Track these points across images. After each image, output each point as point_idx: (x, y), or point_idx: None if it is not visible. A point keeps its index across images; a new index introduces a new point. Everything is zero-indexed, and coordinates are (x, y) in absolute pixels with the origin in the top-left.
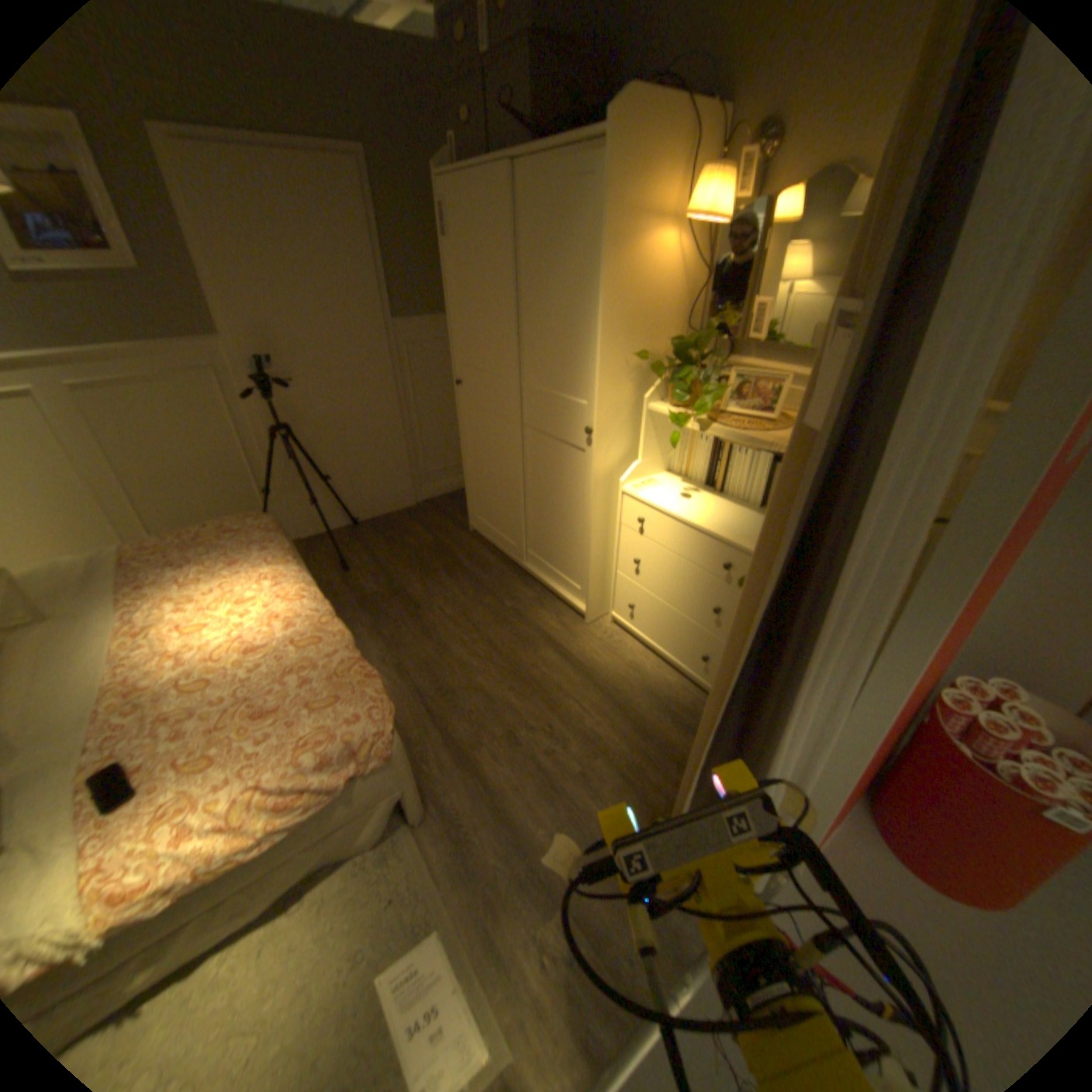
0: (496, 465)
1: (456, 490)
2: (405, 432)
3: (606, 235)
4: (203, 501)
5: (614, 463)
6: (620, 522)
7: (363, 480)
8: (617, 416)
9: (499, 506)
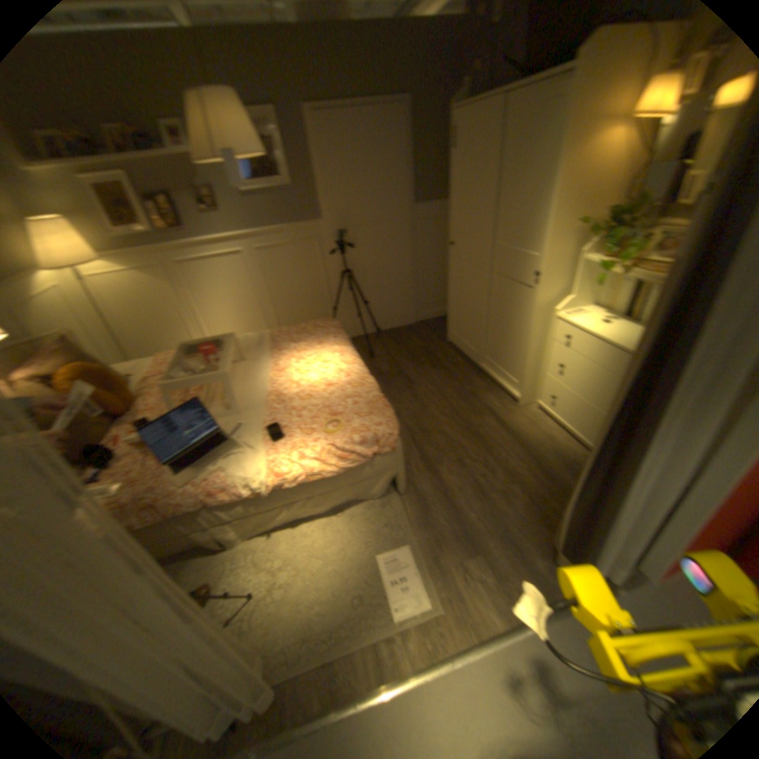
0: (468, 298)
1: (438, 316)
2: (411, 276)
3: (565, 138)
4: (301, 312)
5: (552, 297)
6: (551, 338)
7: (384, 305)
8: (558, 263)
9: (467, 325)
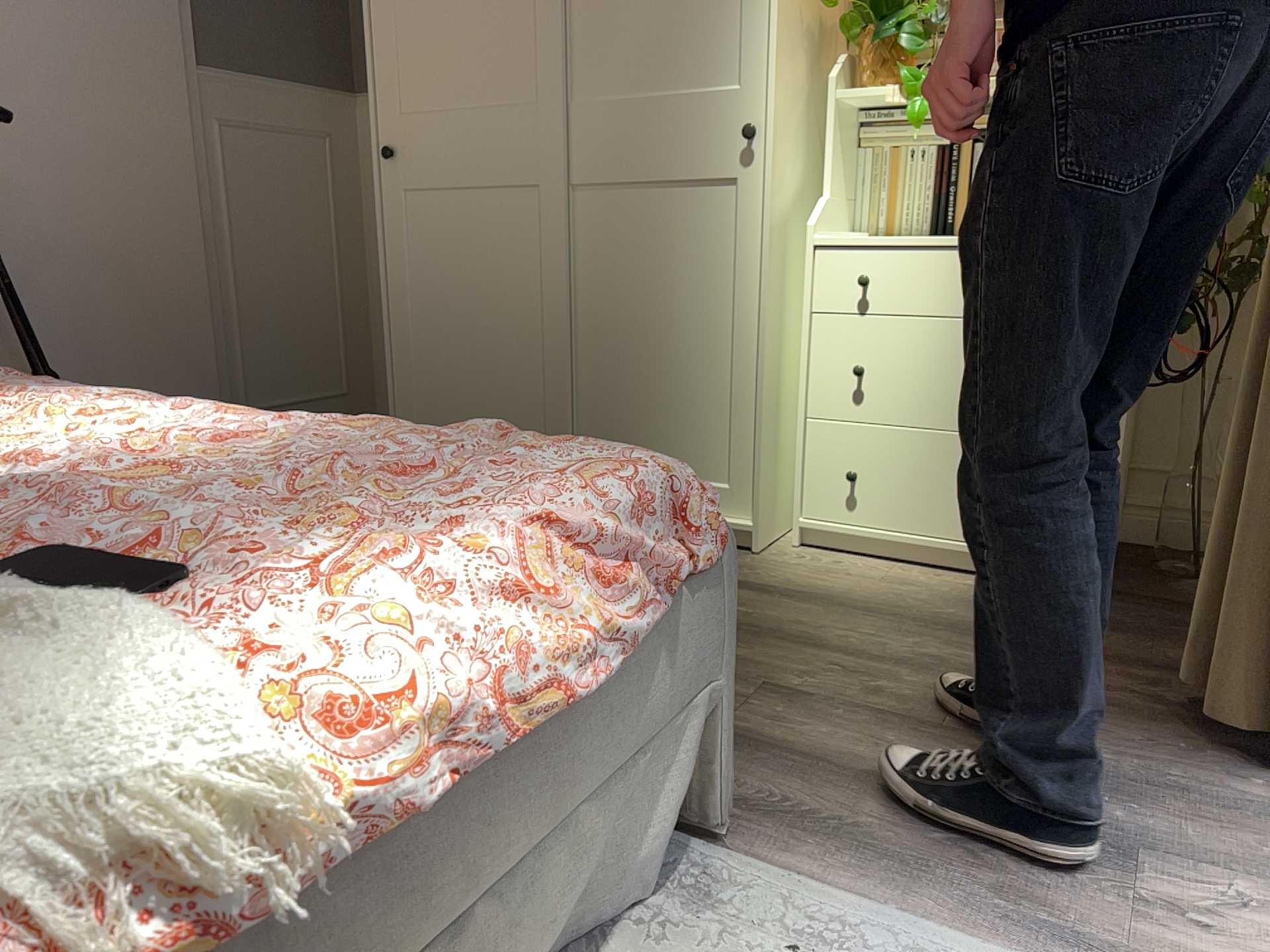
0: (491, 301)
1: None
2: (215, 308)
3: None
4: None
5: (788, 202)
6: (811, 313)
7: None
8: (791, 110)
9: (494, 393)
